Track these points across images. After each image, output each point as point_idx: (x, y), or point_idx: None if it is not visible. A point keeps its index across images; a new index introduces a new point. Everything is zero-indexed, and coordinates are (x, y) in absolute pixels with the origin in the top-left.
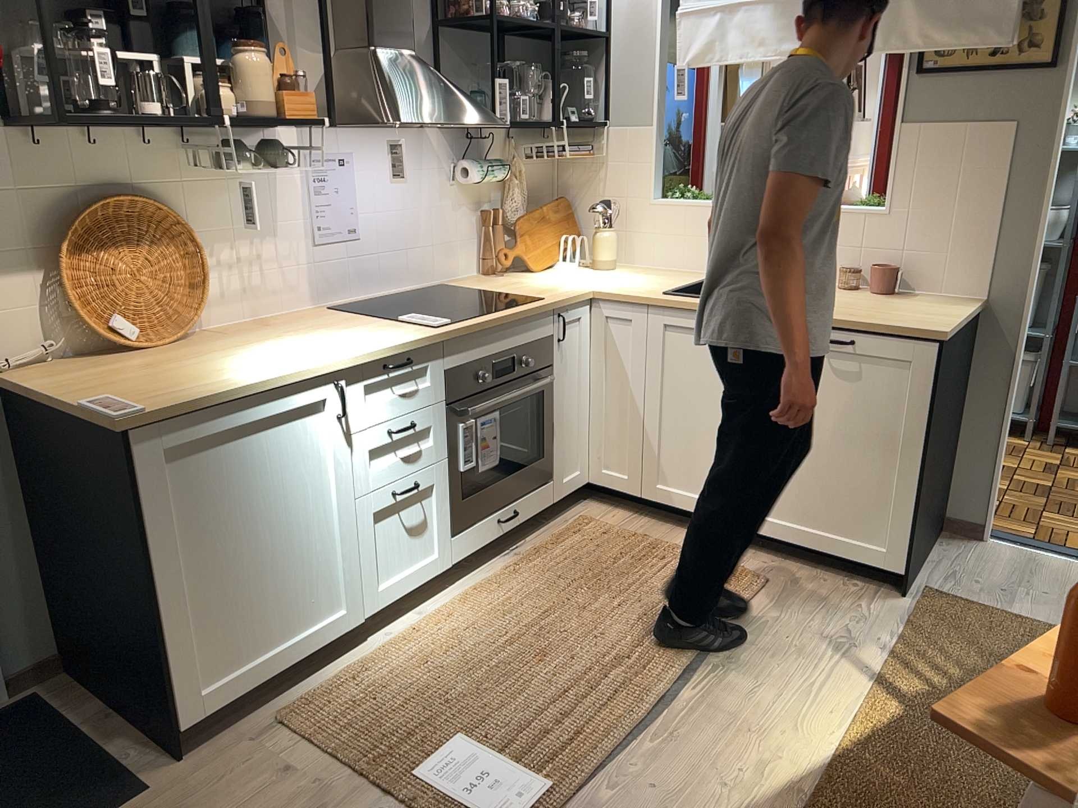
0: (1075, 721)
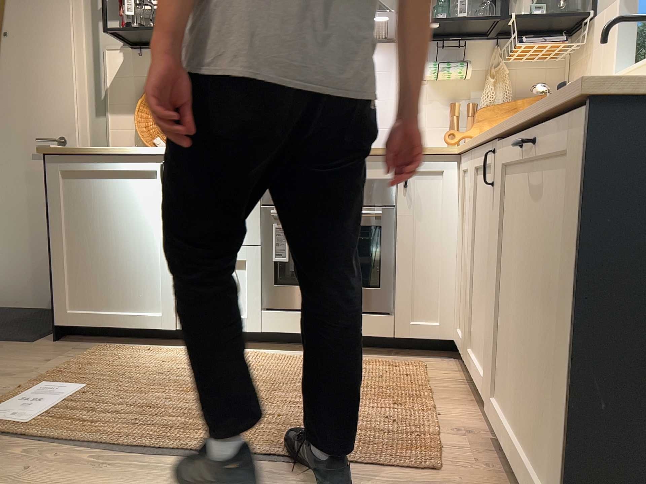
0: None
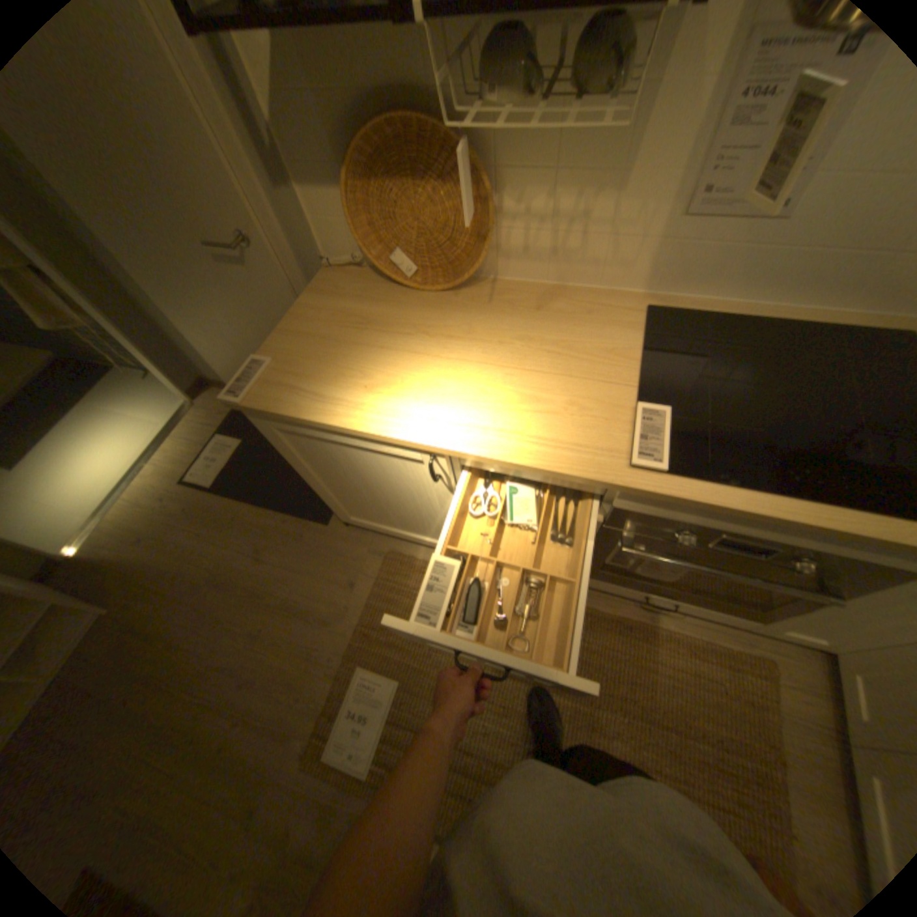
0: None
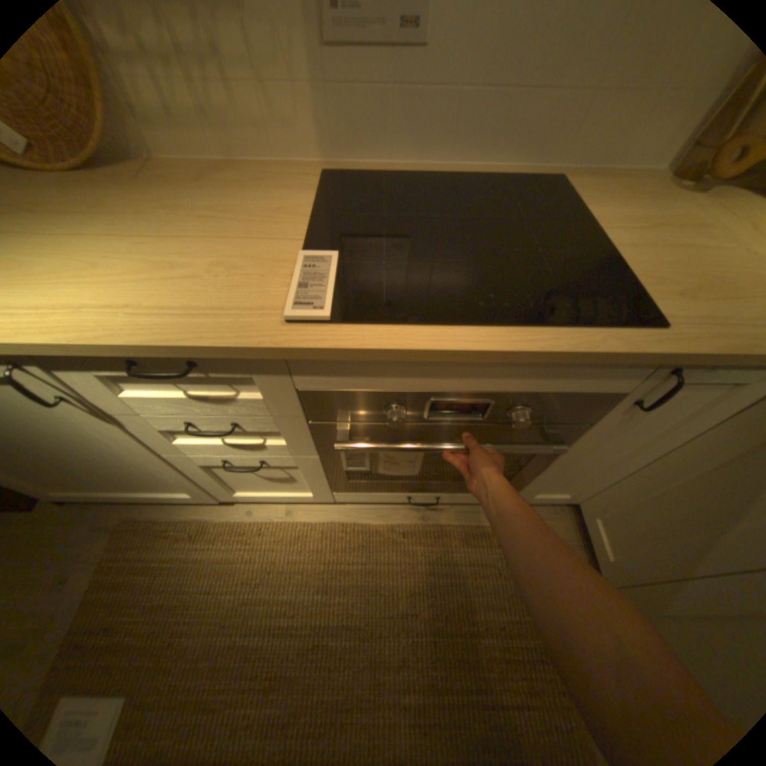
0: None
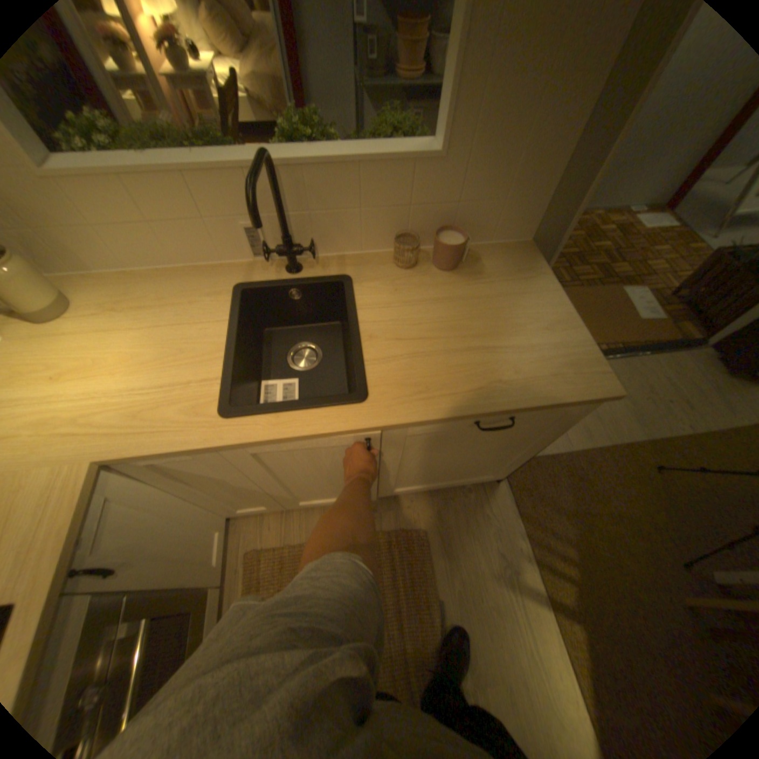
0: None
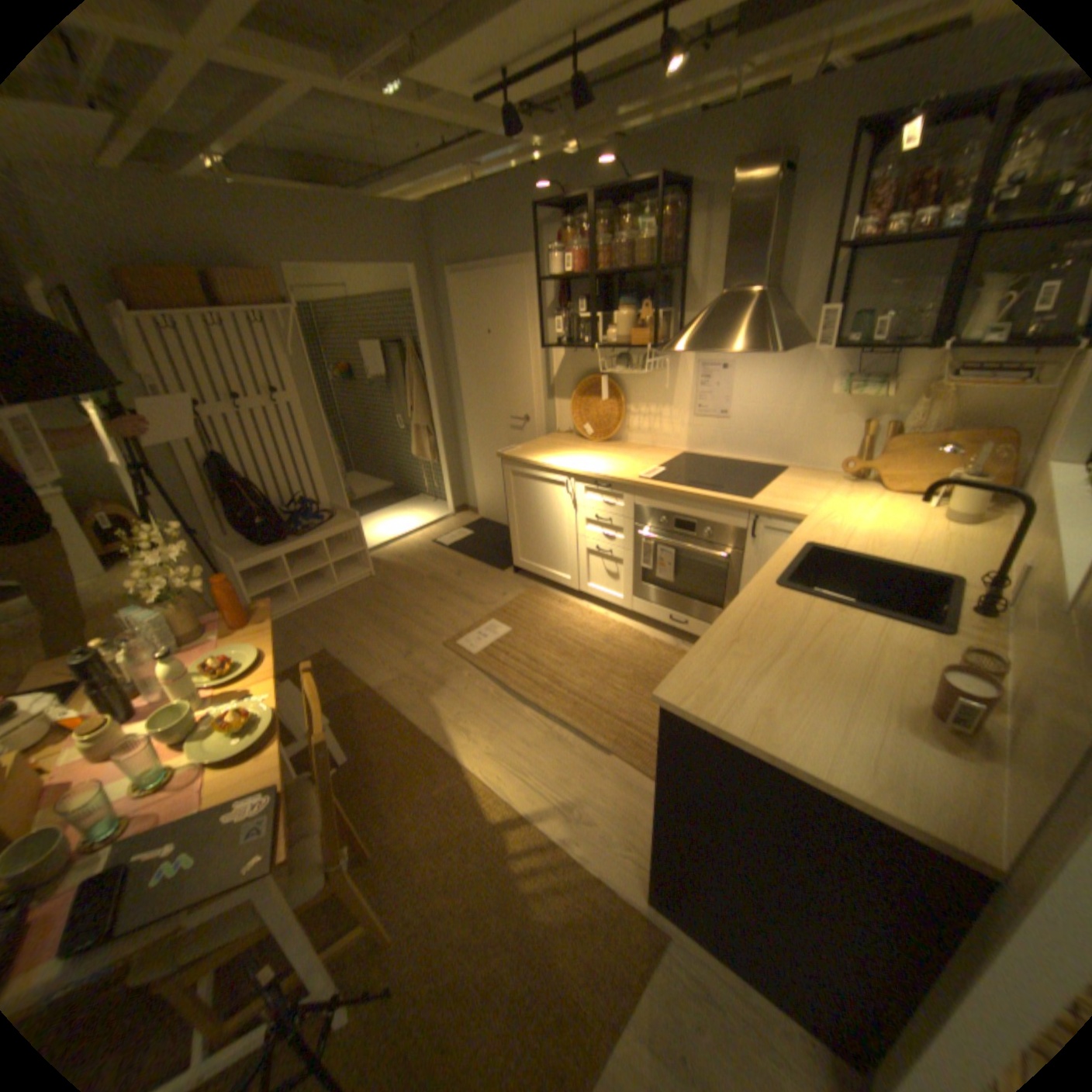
0: (241, 622)
